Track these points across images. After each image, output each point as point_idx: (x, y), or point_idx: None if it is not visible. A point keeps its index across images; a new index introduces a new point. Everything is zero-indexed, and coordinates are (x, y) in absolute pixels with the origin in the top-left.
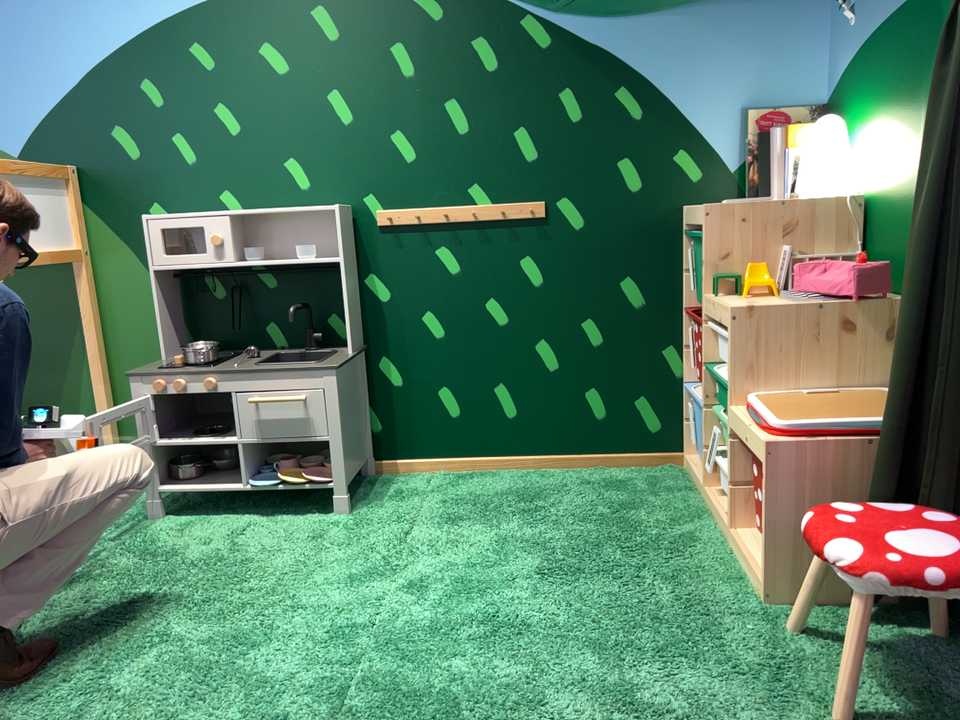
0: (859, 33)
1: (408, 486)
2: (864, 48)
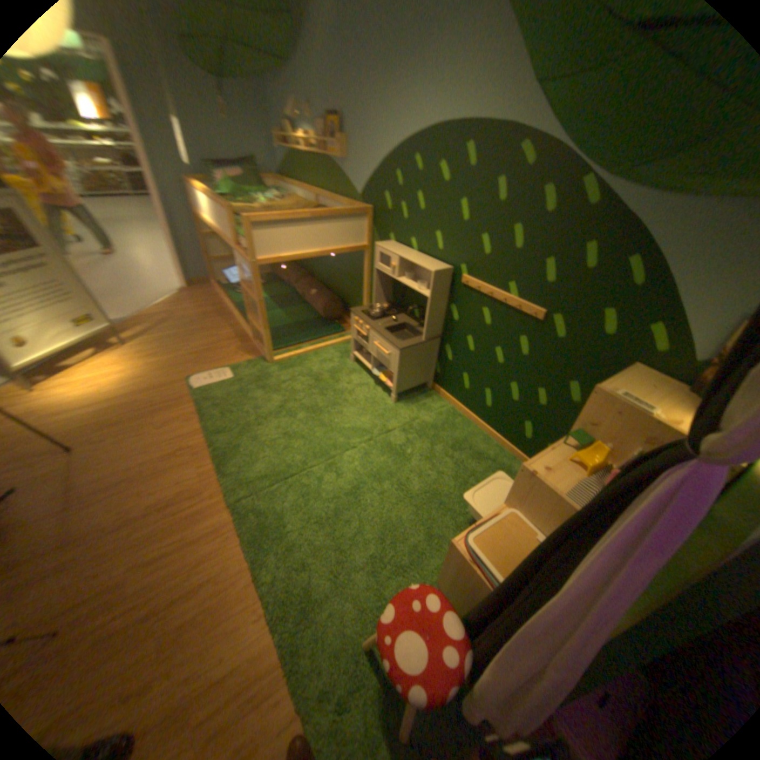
0: None
1: (431, 405)
2: None
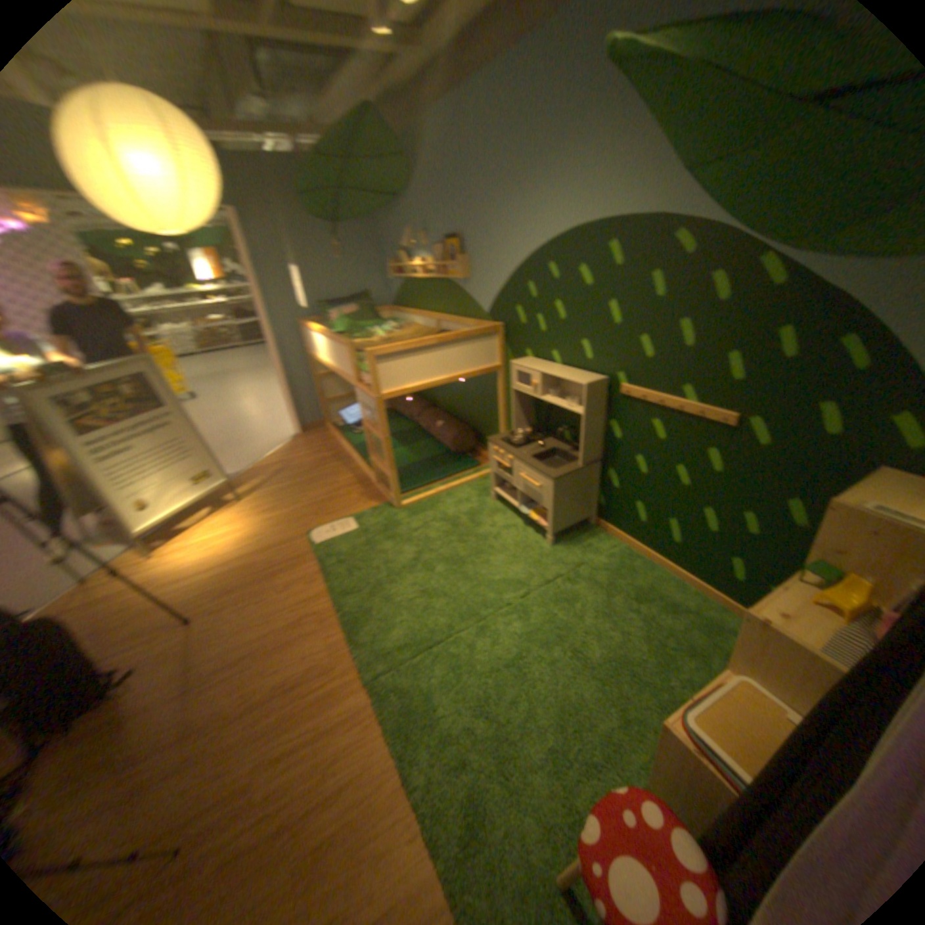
0: None
1: (599, 546)
2: None
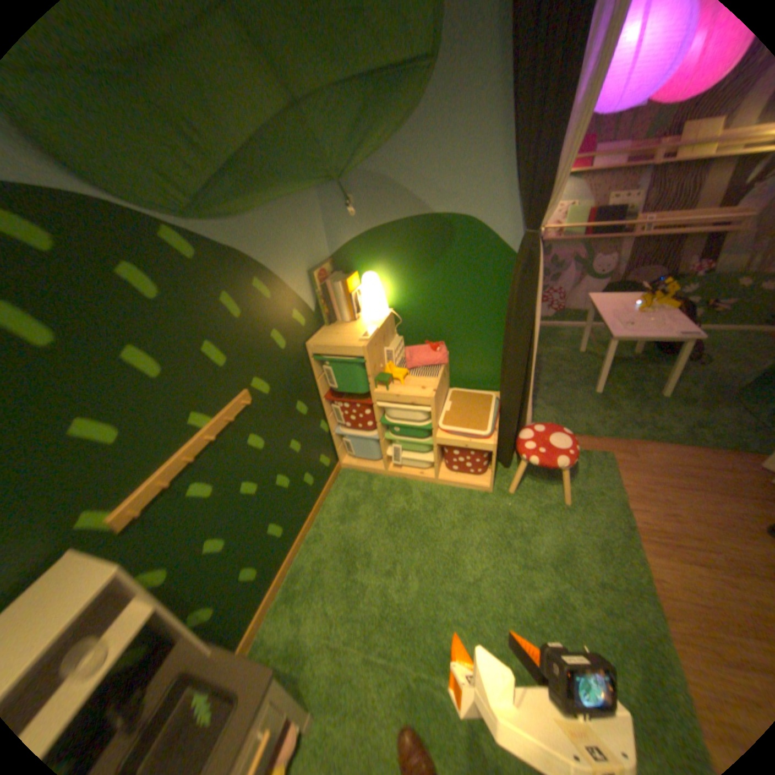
0: (364, 222)
1: (277, 646)
2: (372, 233)
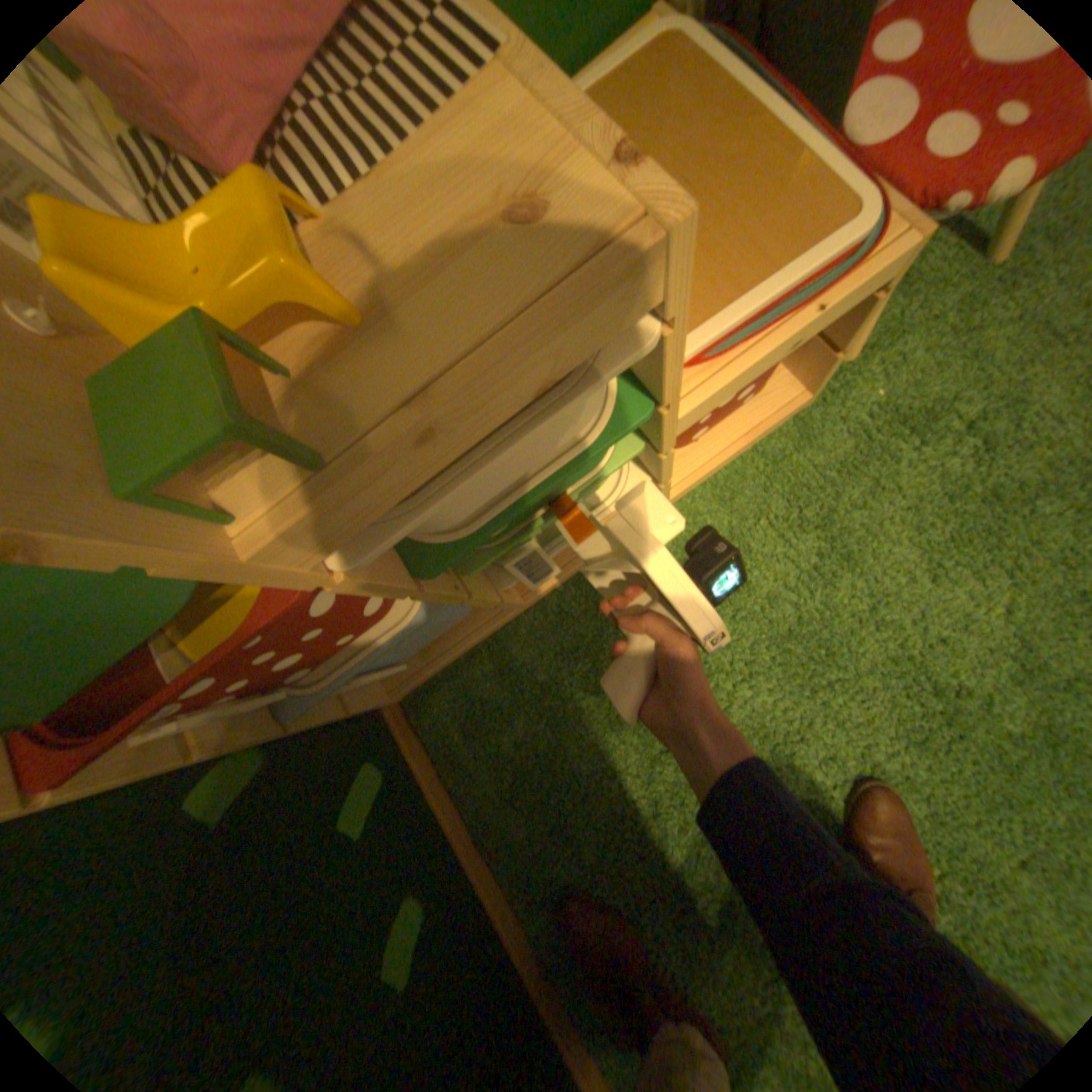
0: None
1: None
2: None
